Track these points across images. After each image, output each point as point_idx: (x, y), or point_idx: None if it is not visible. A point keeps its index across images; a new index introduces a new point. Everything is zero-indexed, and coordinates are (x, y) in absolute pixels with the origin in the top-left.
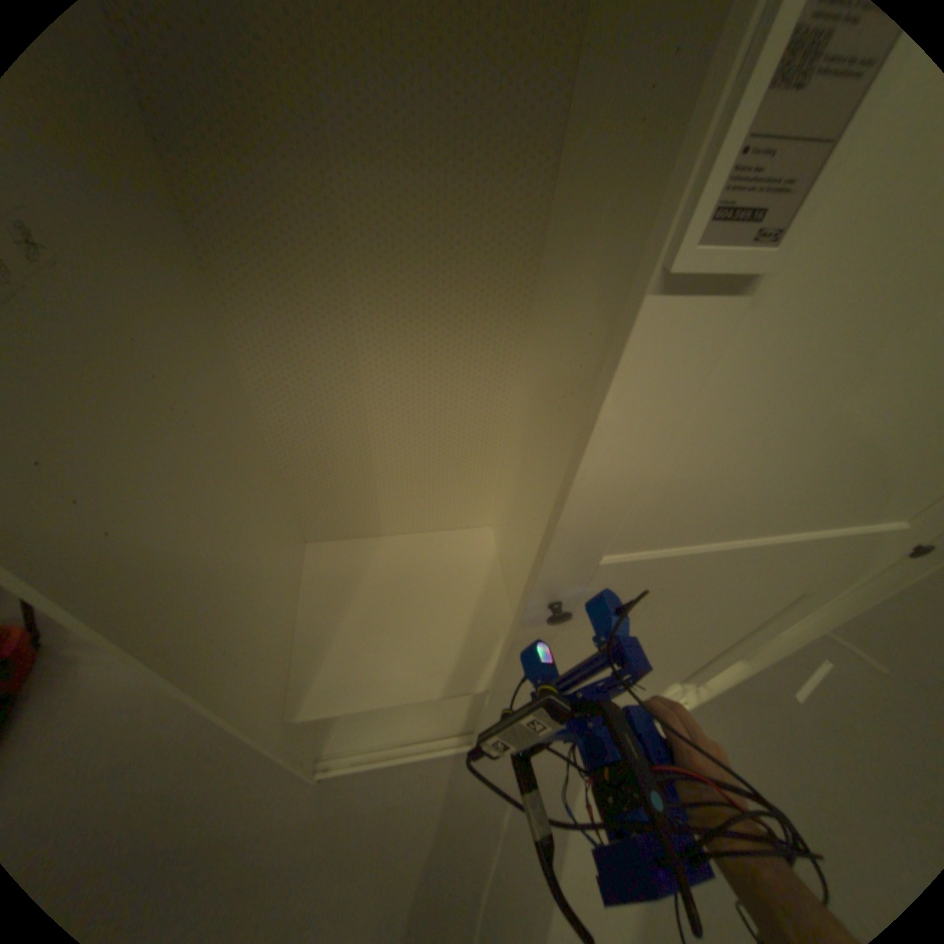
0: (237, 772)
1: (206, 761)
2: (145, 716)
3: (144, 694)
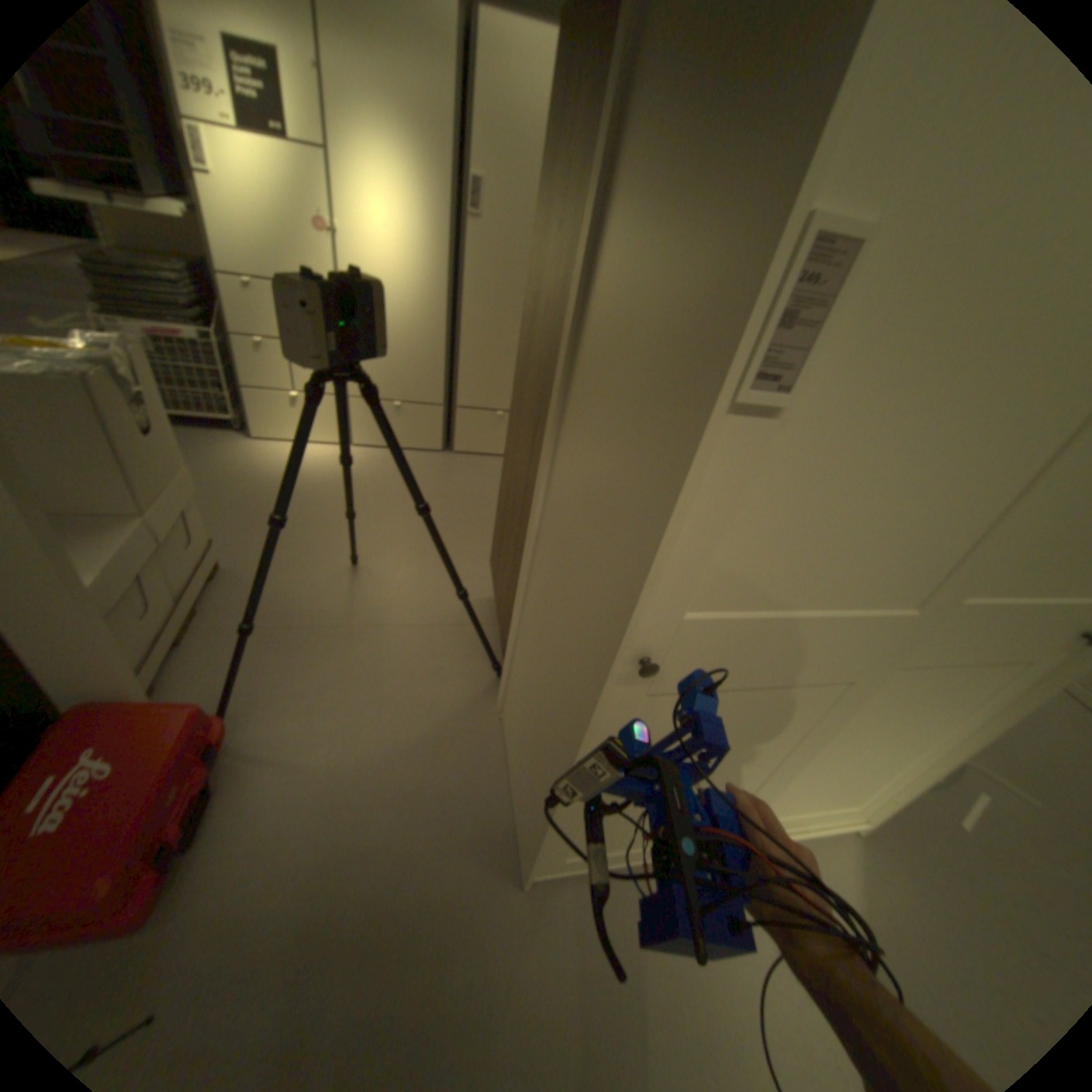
0: (445, 877)
1: (411, 865)
2: (340, 818)
3: (334, 796)
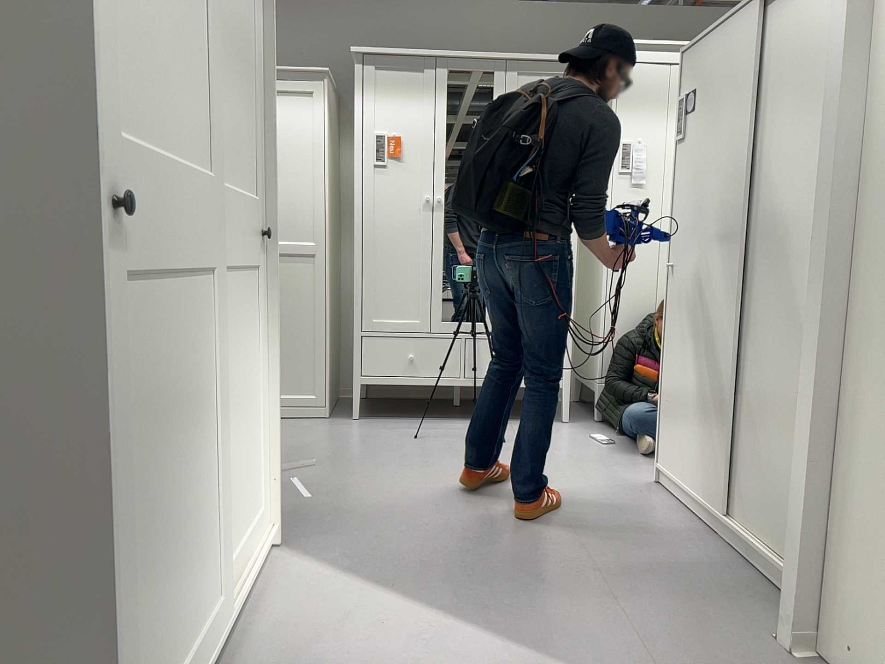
0: None
1: None
2: None
3: None
